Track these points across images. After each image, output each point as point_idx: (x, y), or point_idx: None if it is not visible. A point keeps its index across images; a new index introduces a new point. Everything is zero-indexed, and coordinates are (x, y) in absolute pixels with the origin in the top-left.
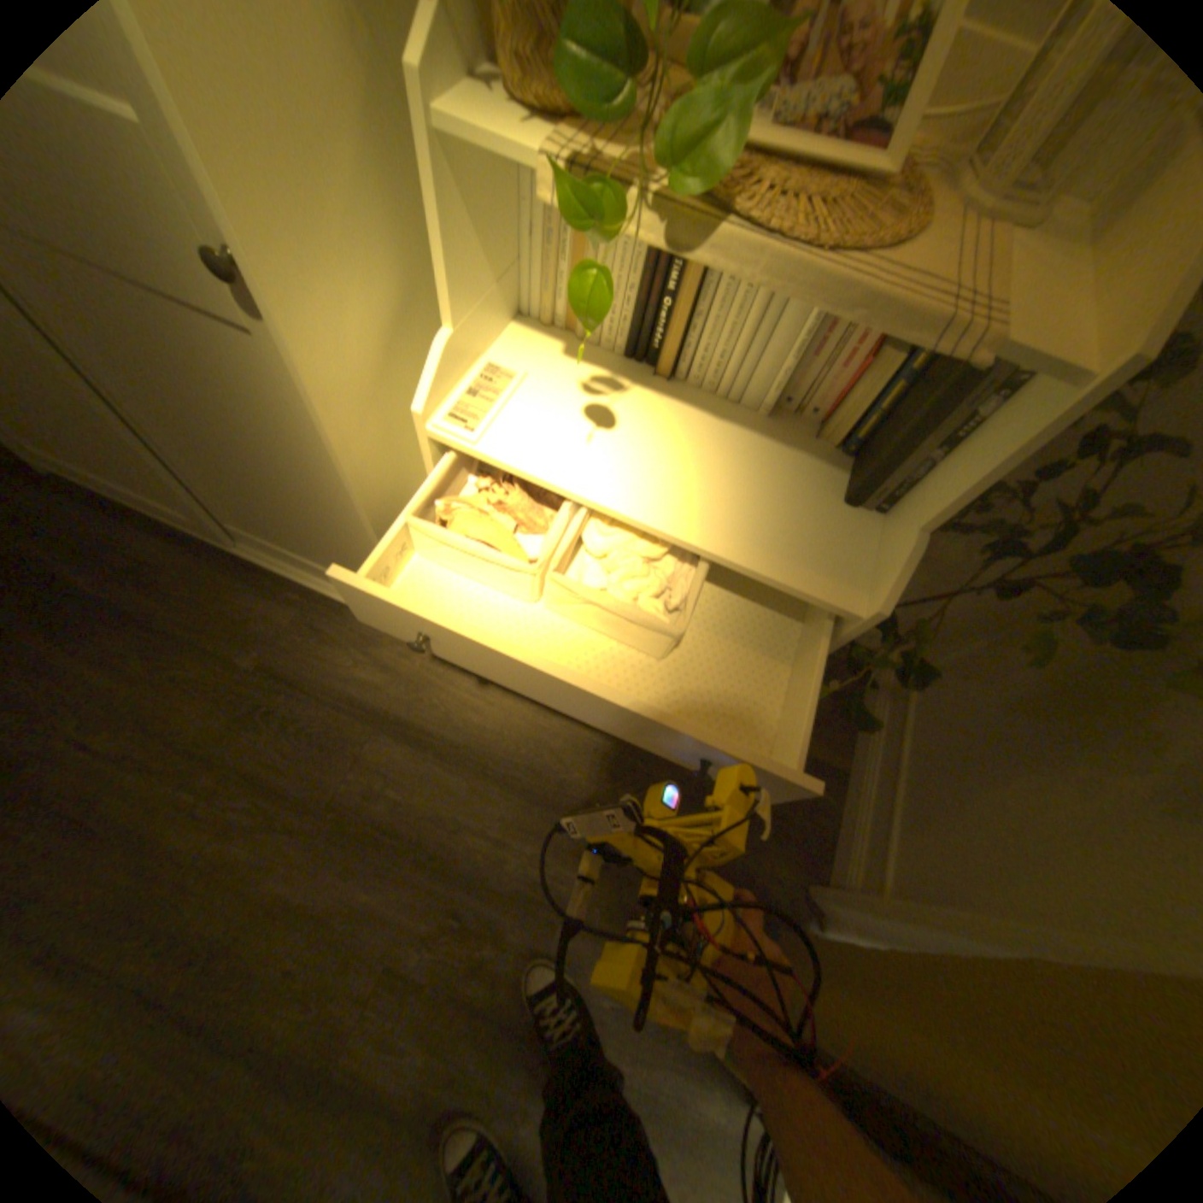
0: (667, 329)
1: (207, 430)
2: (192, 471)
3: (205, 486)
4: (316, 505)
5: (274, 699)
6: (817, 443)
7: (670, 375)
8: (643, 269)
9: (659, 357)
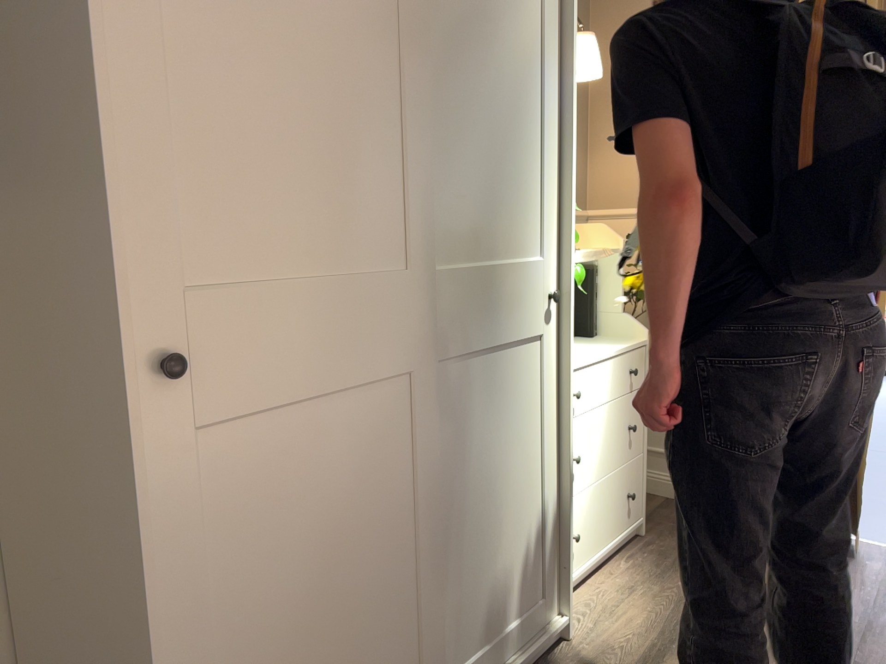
0: None
1: (488, 473)
2: (448, 580)
3: (449, 601)
4: (527, 492)
5: None
6: None
7: None
8: None
9: None
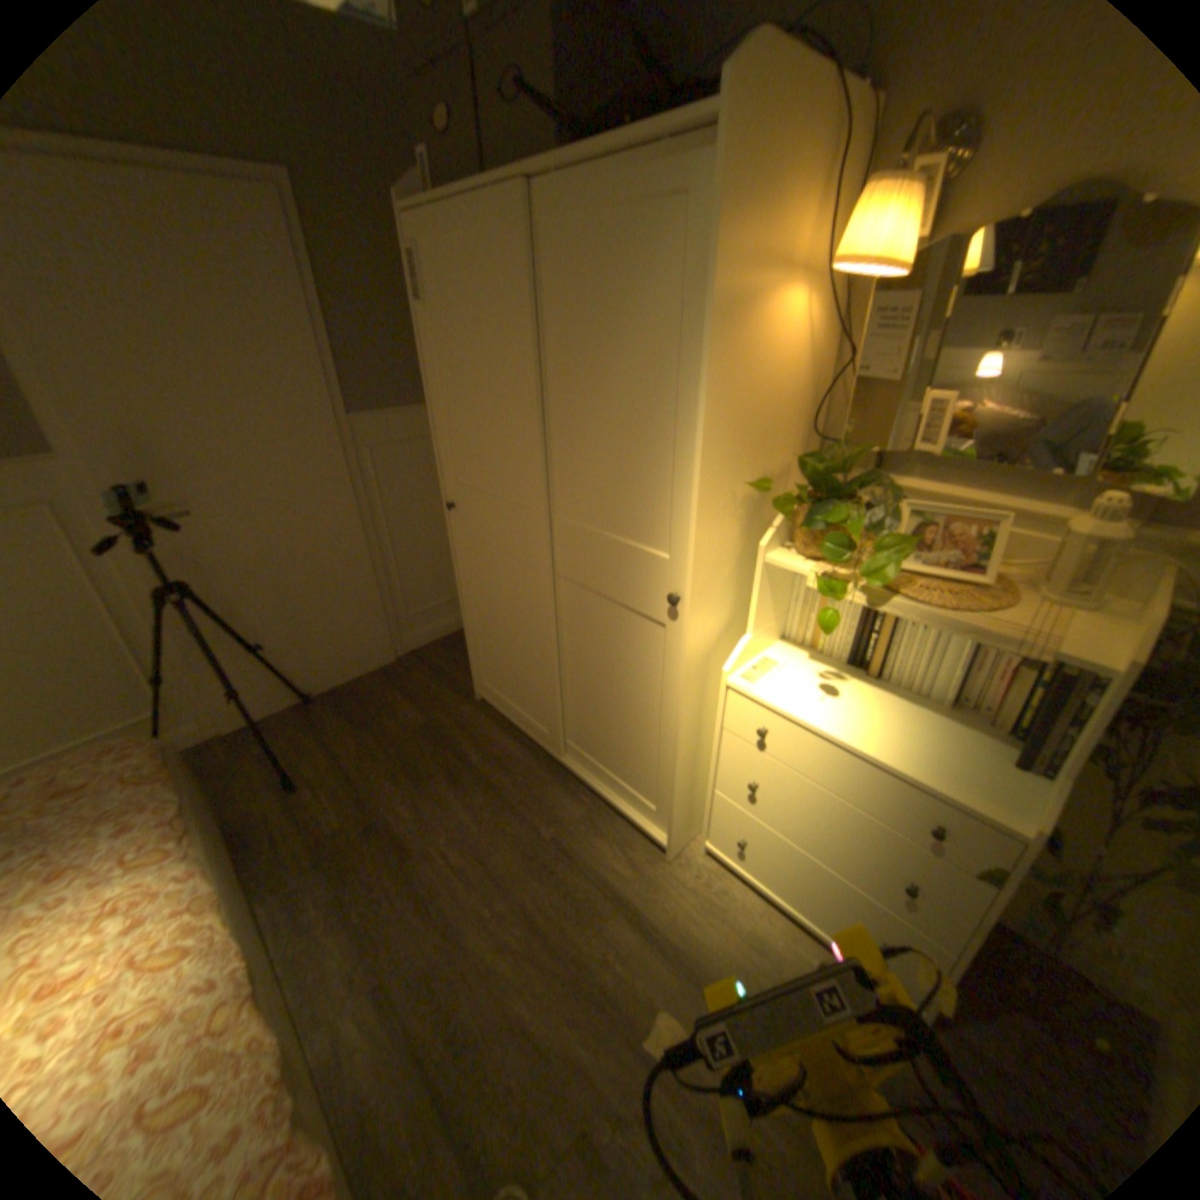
0: (874, 650)
1: (604, 674)
2: (574, 699)
3: (575, 710)
4: (642, 723)
5: (557, 864)
6: (992, 729)
7: (878, 677)
8: (859, 618)
9: (870, 665)
